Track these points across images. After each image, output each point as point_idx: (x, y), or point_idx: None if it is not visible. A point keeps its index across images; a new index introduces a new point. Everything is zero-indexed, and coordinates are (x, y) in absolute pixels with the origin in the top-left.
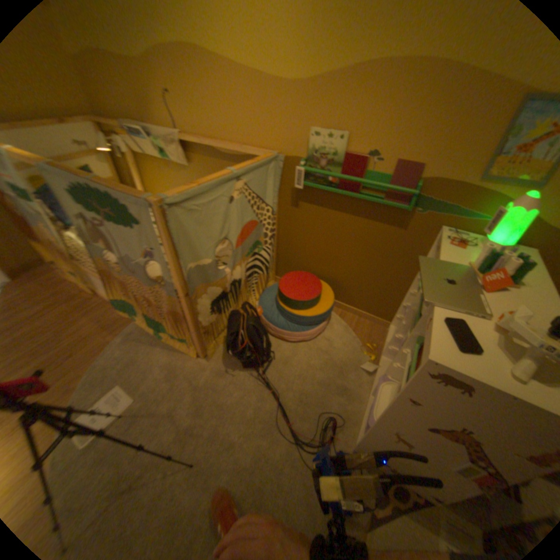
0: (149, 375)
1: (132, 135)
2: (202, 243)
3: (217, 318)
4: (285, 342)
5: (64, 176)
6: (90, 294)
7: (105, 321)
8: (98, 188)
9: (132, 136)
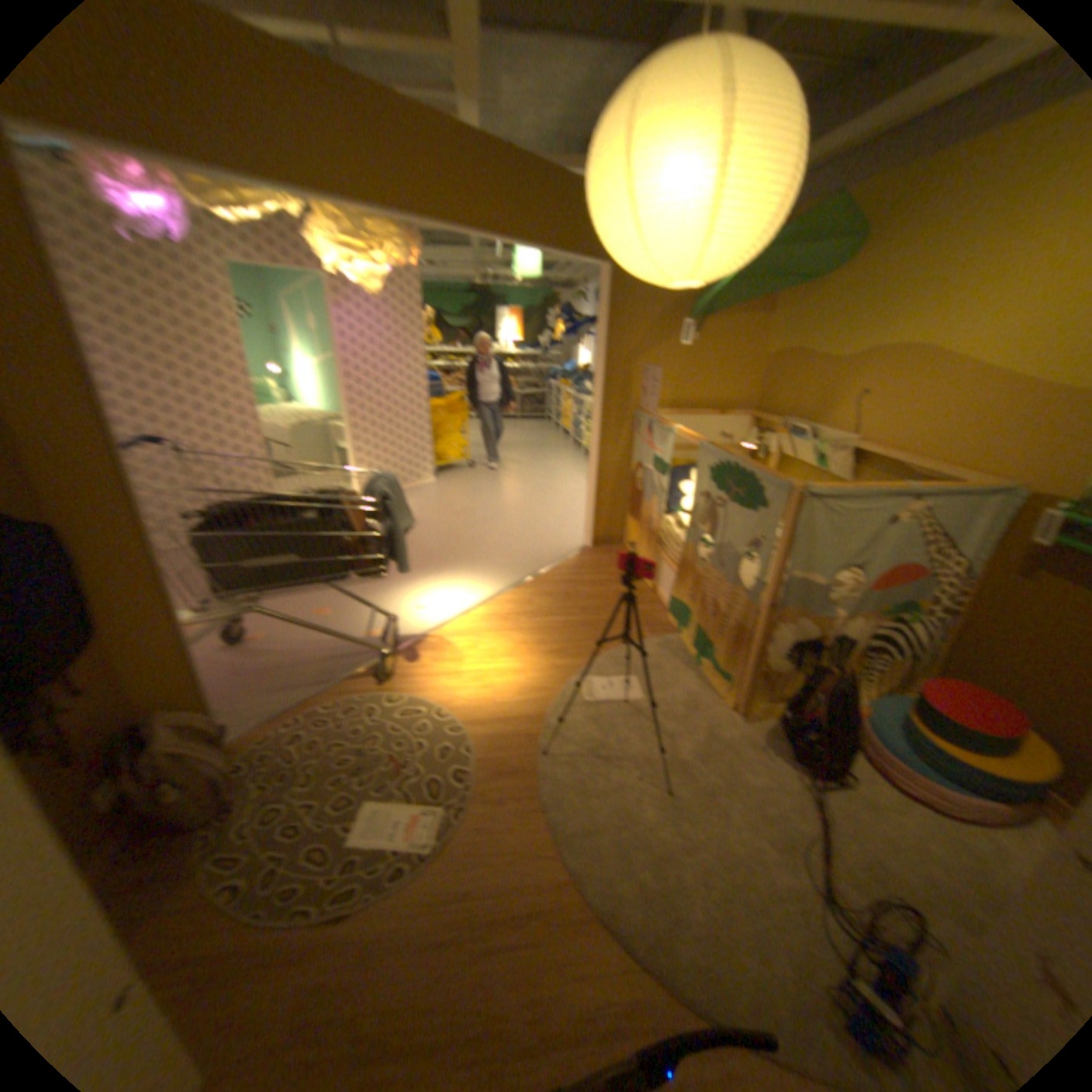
0: (670, 691)
1: (792, 434)
2: (824, 553)
3: (790, 672)
4: (891, 789)
5: (716, 455)
6: (648, 589)
7: (650, 620)
8: (744, 468)
9: (791, 435)
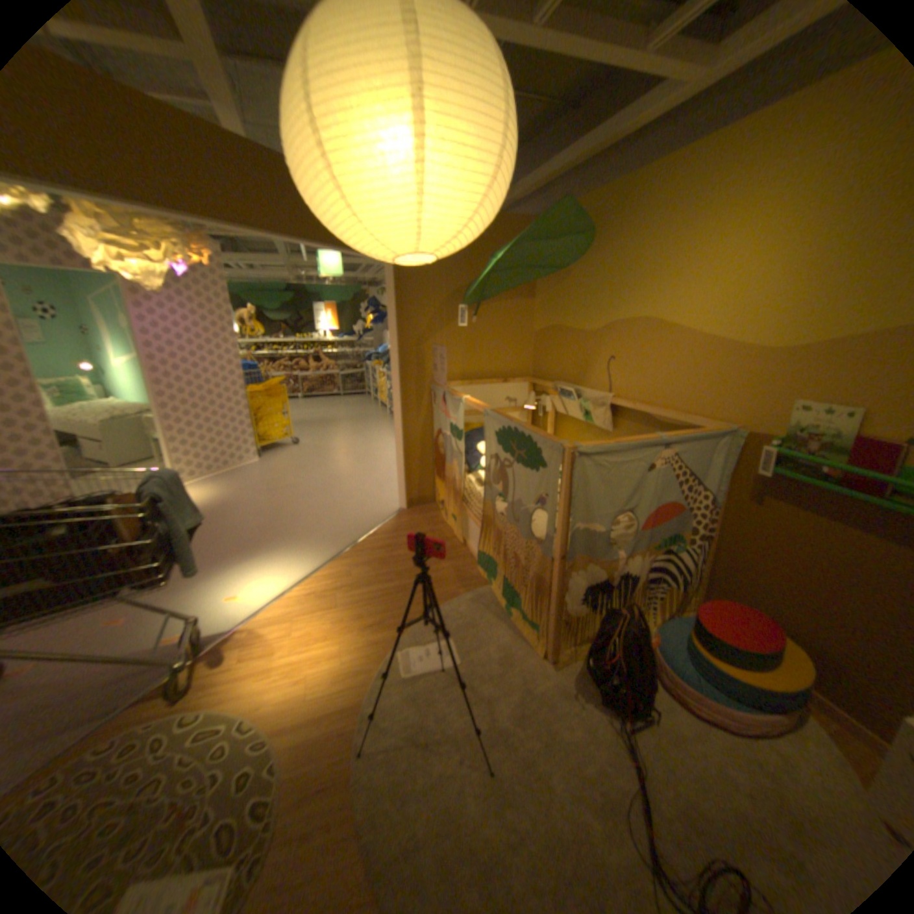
0: (484, 647)
1: (561, 395)
2: (599, 503)
3: (587, 614)
4: (688, 714)
5: (498, 420)
6: (459, 542)
7: (462, 573)
8: (521, 432)
9: (560, 396)
